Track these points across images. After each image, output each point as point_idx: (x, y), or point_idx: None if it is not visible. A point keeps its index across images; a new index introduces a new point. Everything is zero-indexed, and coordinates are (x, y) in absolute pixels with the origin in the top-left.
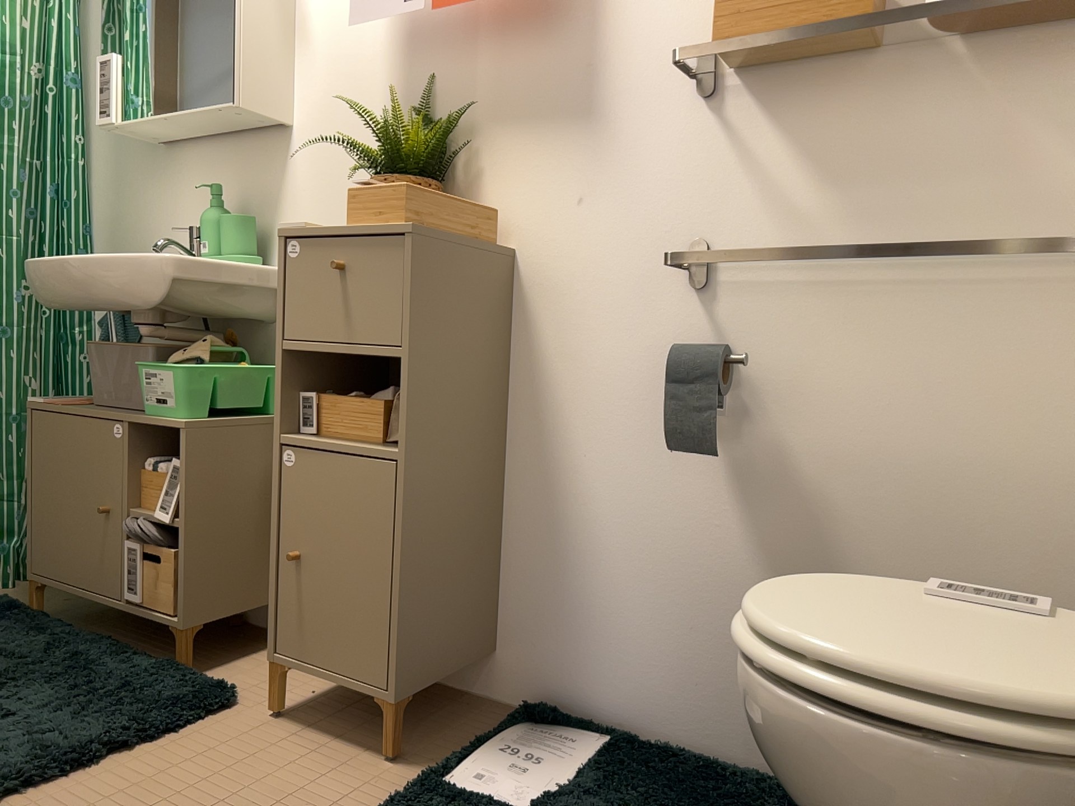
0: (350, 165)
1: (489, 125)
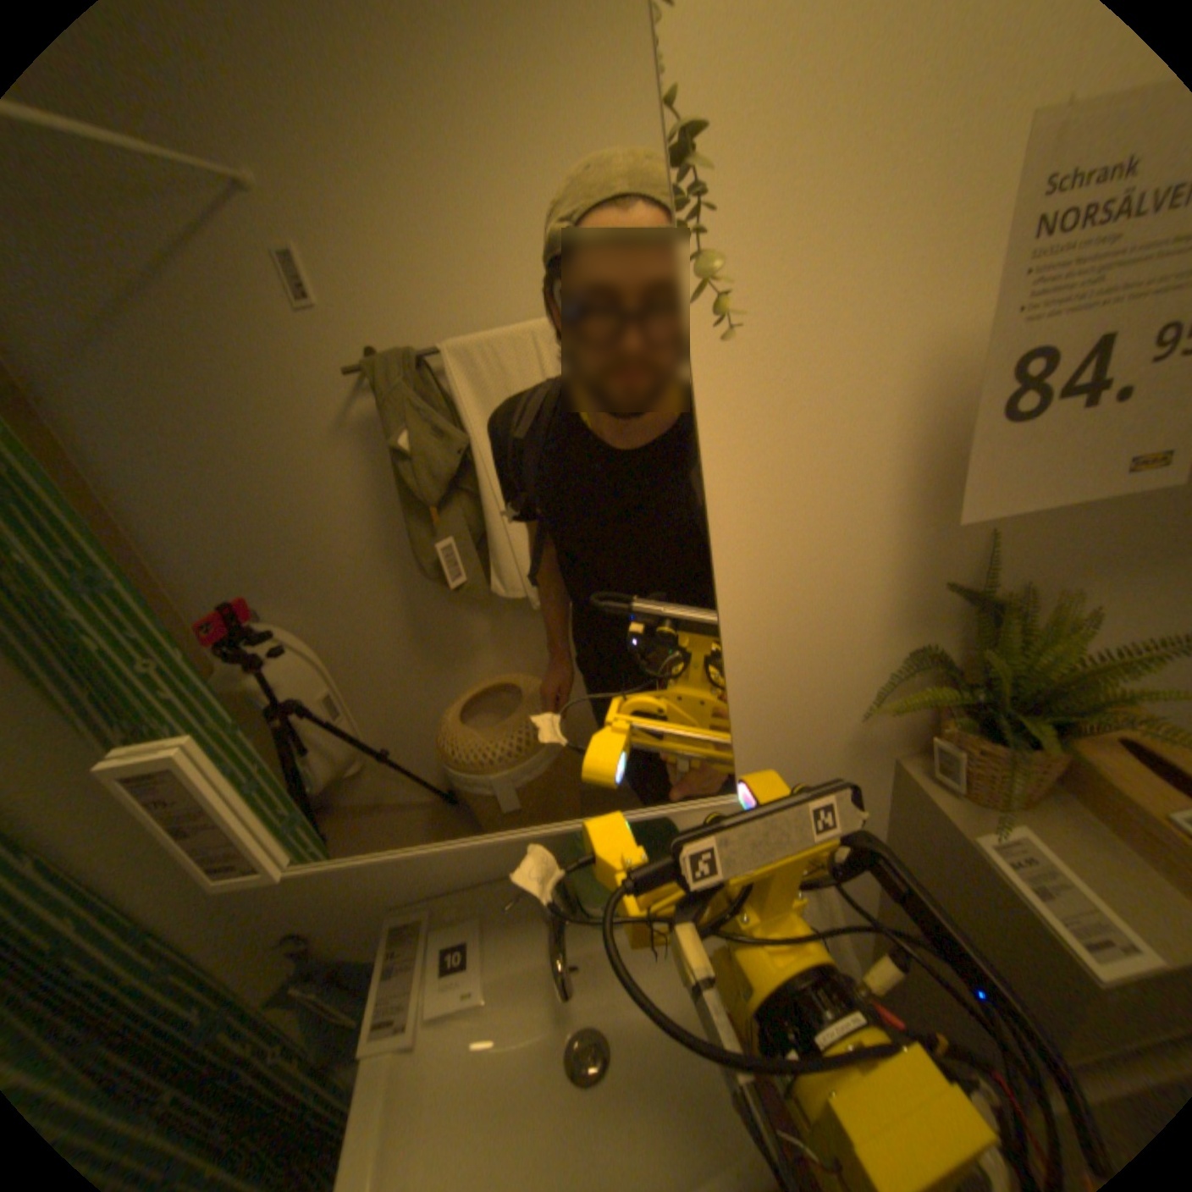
0: (809, 680)
1: (1084, 579)
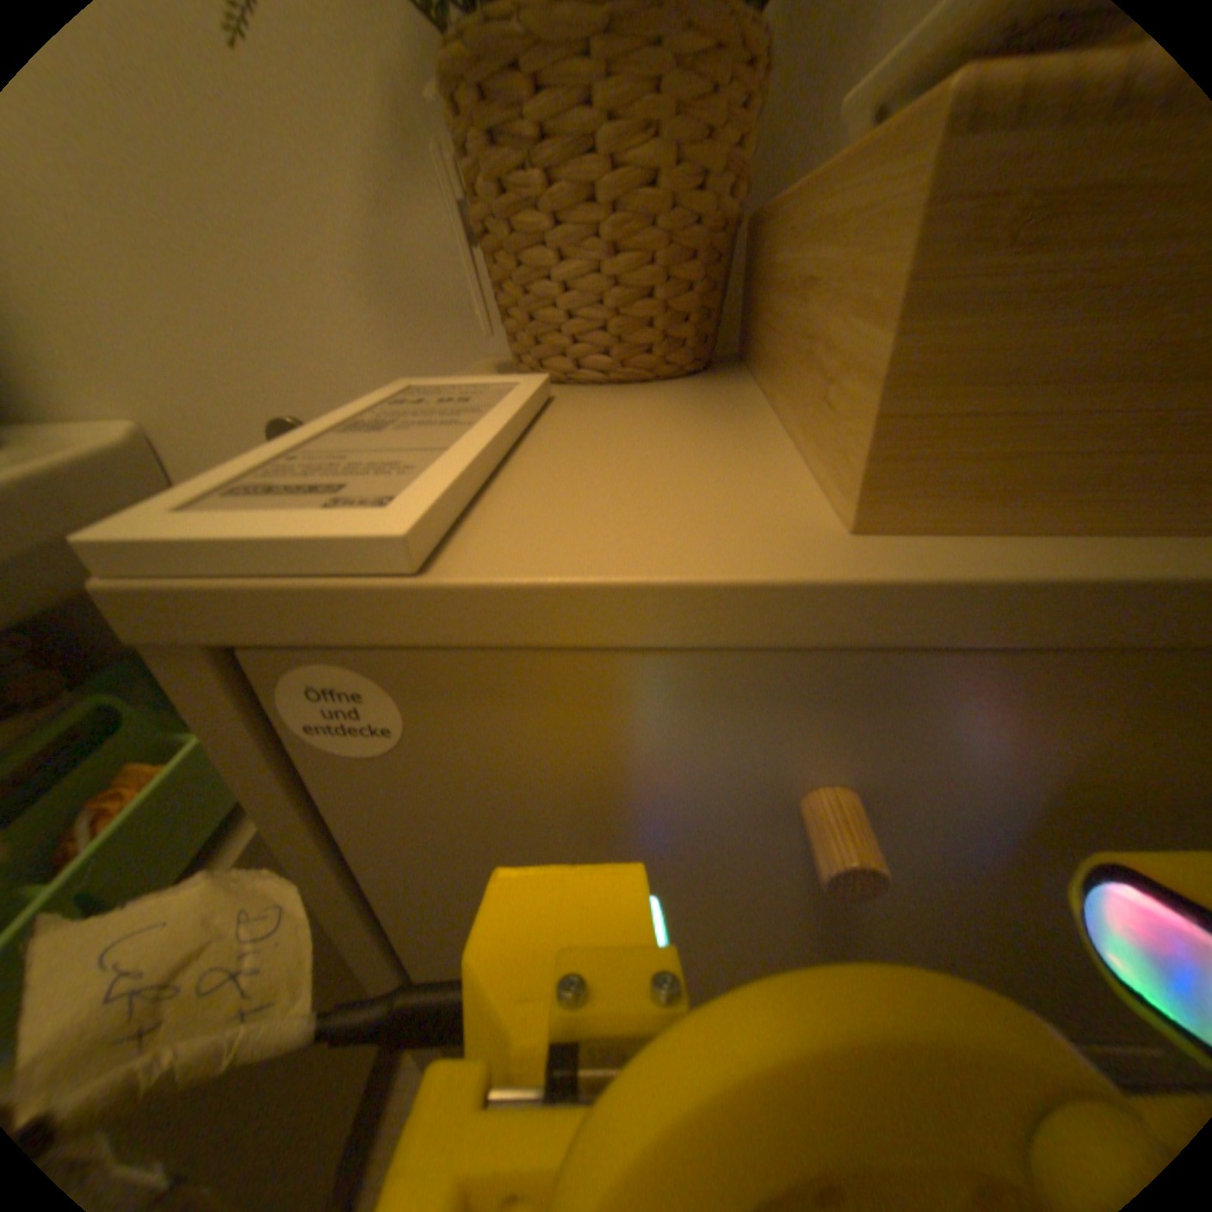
0: None
1: None
